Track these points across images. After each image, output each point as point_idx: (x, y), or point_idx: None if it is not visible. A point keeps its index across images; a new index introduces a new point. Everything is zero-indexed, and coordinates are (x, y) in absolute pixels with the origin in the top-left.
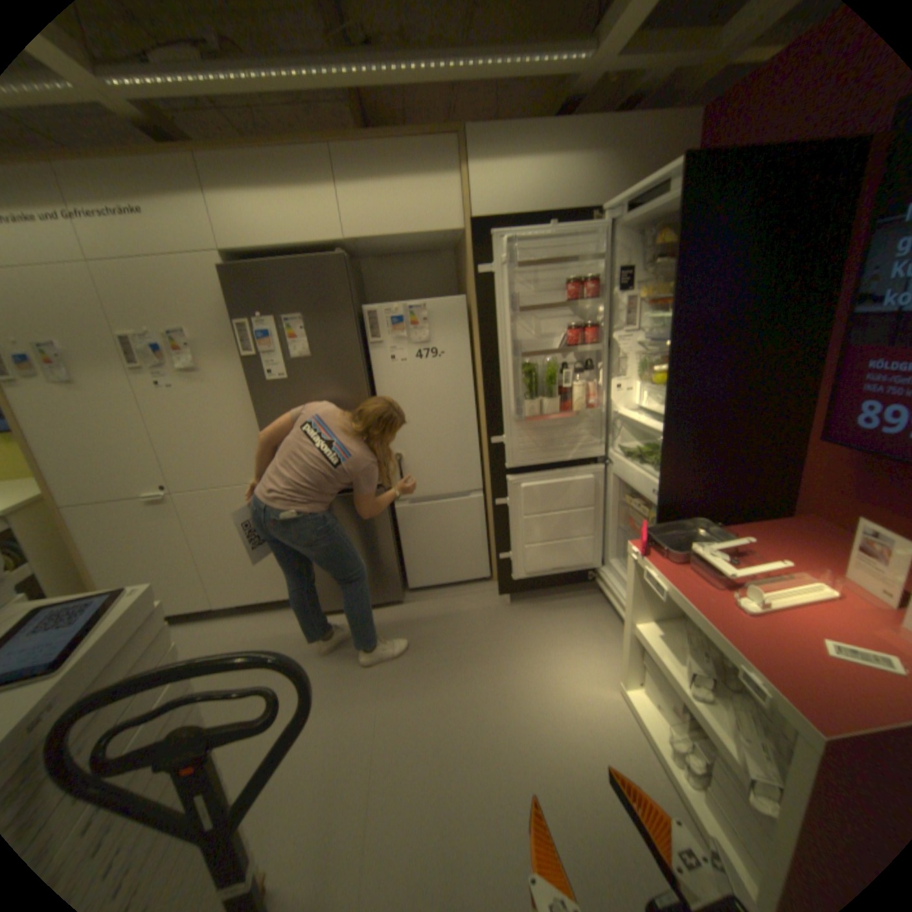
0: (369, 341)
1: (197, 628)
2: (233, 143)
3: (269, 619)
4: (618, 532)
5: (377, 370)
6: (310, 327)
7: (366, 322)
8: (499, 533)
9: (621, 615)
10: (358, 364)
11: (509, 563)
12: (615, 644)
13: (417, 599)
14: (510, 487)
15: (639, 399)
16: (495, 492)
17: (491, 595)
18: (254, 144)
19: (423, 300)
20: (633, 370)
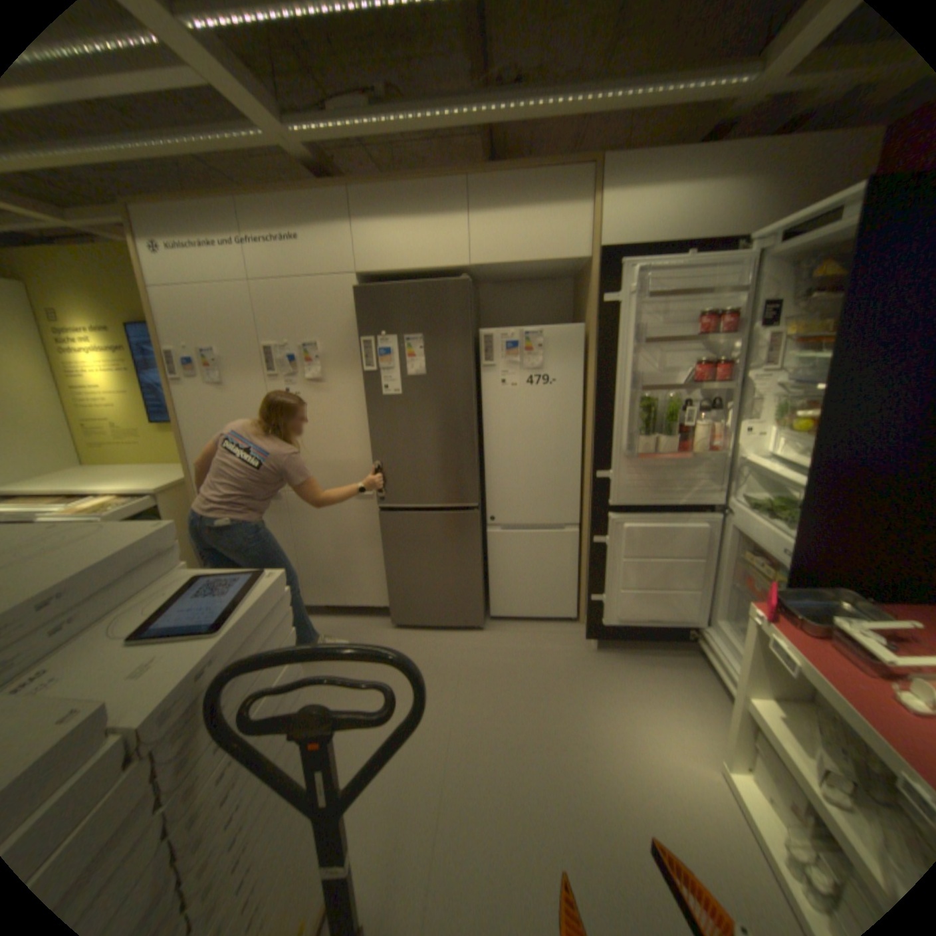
0: (481, 364)
1: None
2: (382, 177)
3: (354, 623)
4: (732, 592)
5: (486, 393)
6: (429, 347)
7: (480, 345)
8: (593, 572)
9: (728, 685)
10: (469, 385)
11: (601, 607)
12: (717, 717)
13: (498, 628)
14: (612, 525)
15: (774, 446)
16: (593, 529)
17: (576, 638)
18: (400, 177)
19: (540, 327)
20: (769, 413)
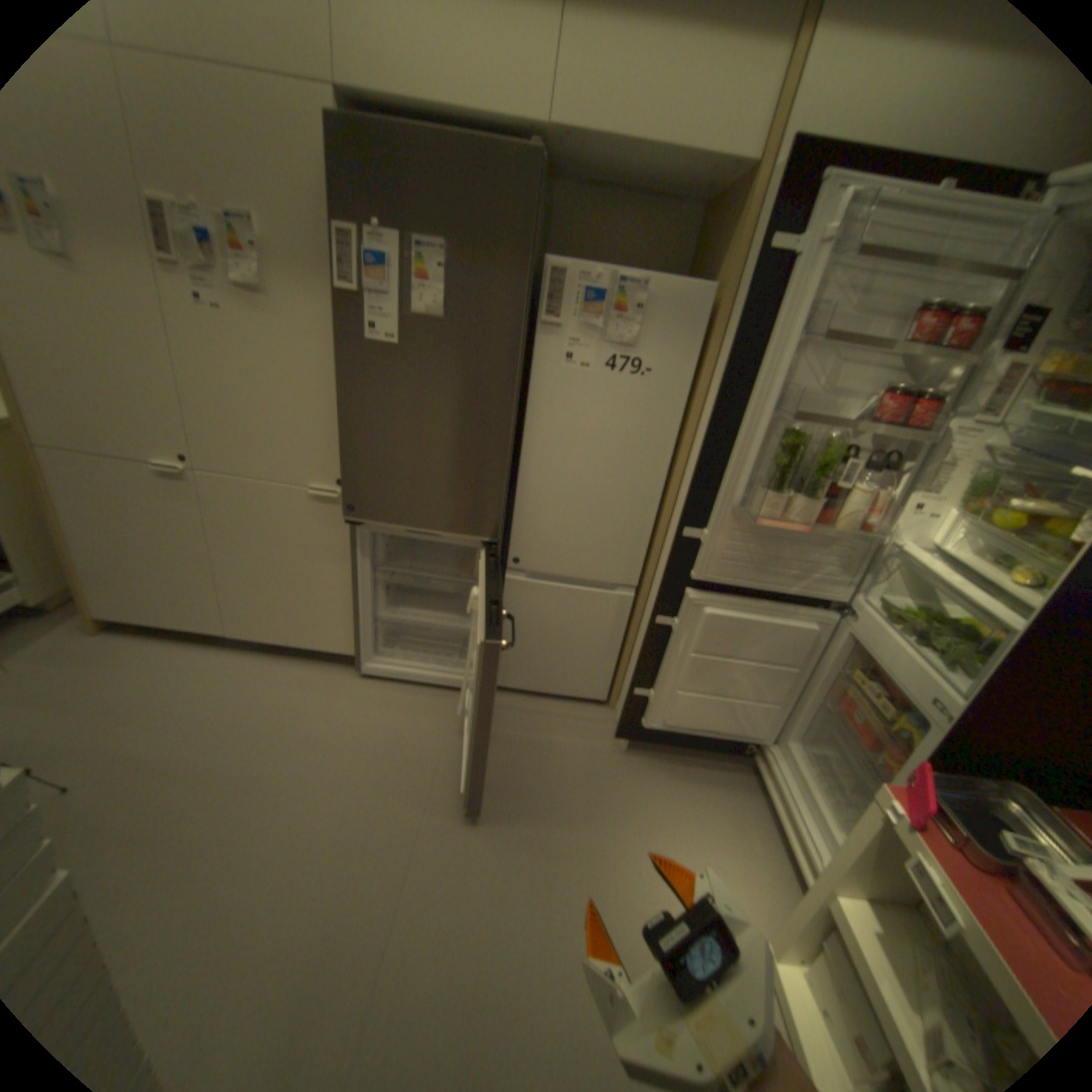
0: (539, 317)
1: (201, 653)
2: None
3: (297, 670)
4: (818, 711)
5: (538, 368)
6: (454, 266)
7: (543, 283)
8: (642, 656)
9: (786, 827)
10: (514, 350)
11: (644, 703)
12: (764, 865)
13: (500, 703)
14: (687, 606)
15: (945, 536)
16: (657, 600)
17: (601, 728)
18: None
19: (647, 271)
20: (956, 486)
